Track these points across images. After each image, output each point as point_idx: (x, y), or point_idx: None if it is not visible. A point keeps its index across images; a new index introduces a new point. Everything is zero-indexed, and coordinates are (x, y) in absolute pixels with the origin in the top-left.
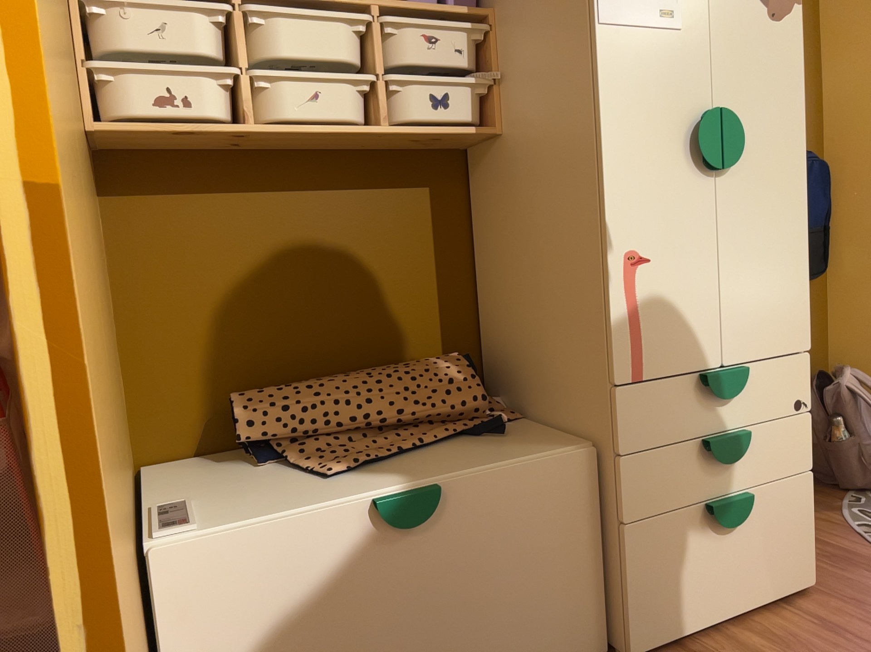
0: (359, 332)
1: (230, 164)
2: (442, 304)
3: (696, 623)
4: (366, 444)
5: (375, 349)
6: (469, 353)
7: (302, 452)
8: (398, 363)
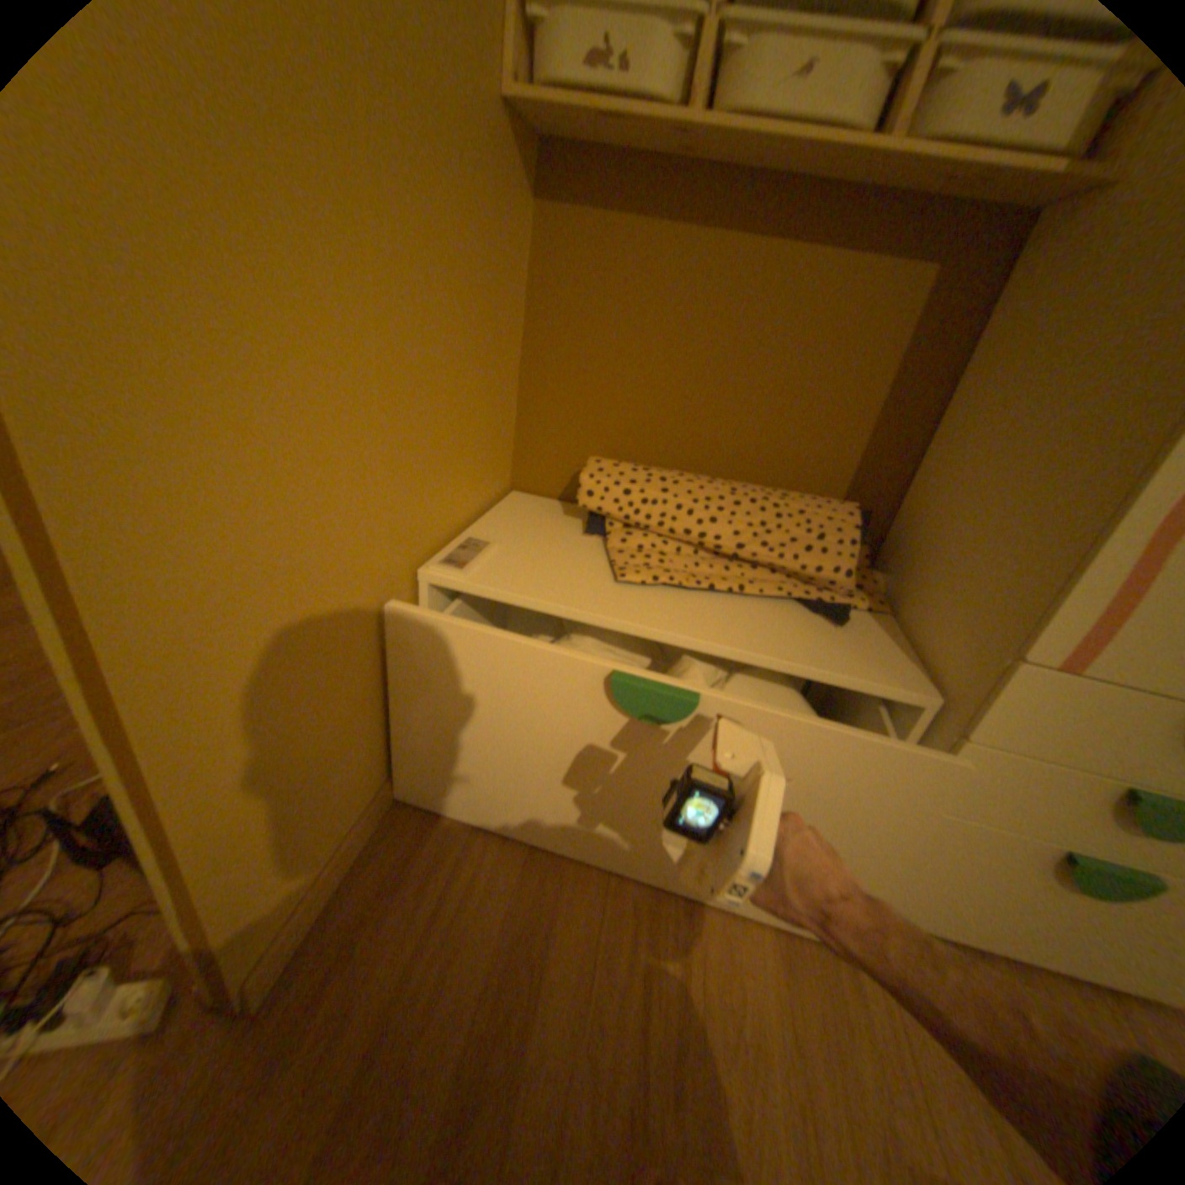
0: (753, 439)
1: (680, 178)
2: (871, 438)
3: (953, 933)
4: (688, 561)
5: (763, 463)
6: (876, 509)
7: (624, 539)
8: (777, 489)
